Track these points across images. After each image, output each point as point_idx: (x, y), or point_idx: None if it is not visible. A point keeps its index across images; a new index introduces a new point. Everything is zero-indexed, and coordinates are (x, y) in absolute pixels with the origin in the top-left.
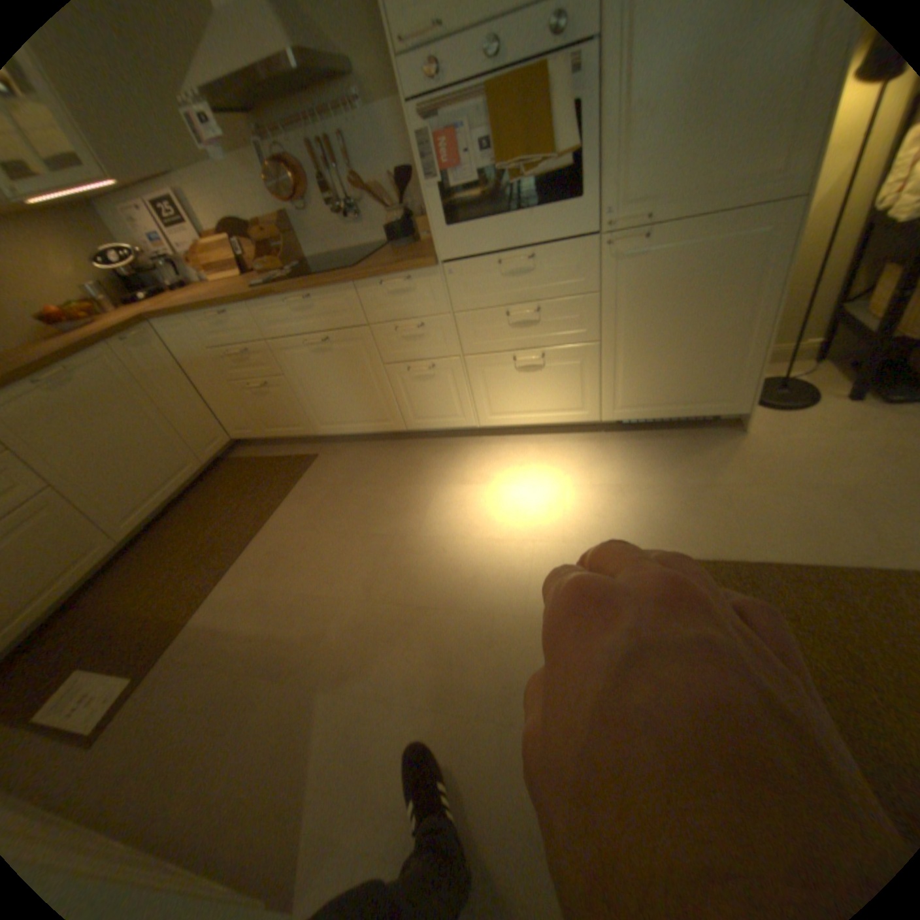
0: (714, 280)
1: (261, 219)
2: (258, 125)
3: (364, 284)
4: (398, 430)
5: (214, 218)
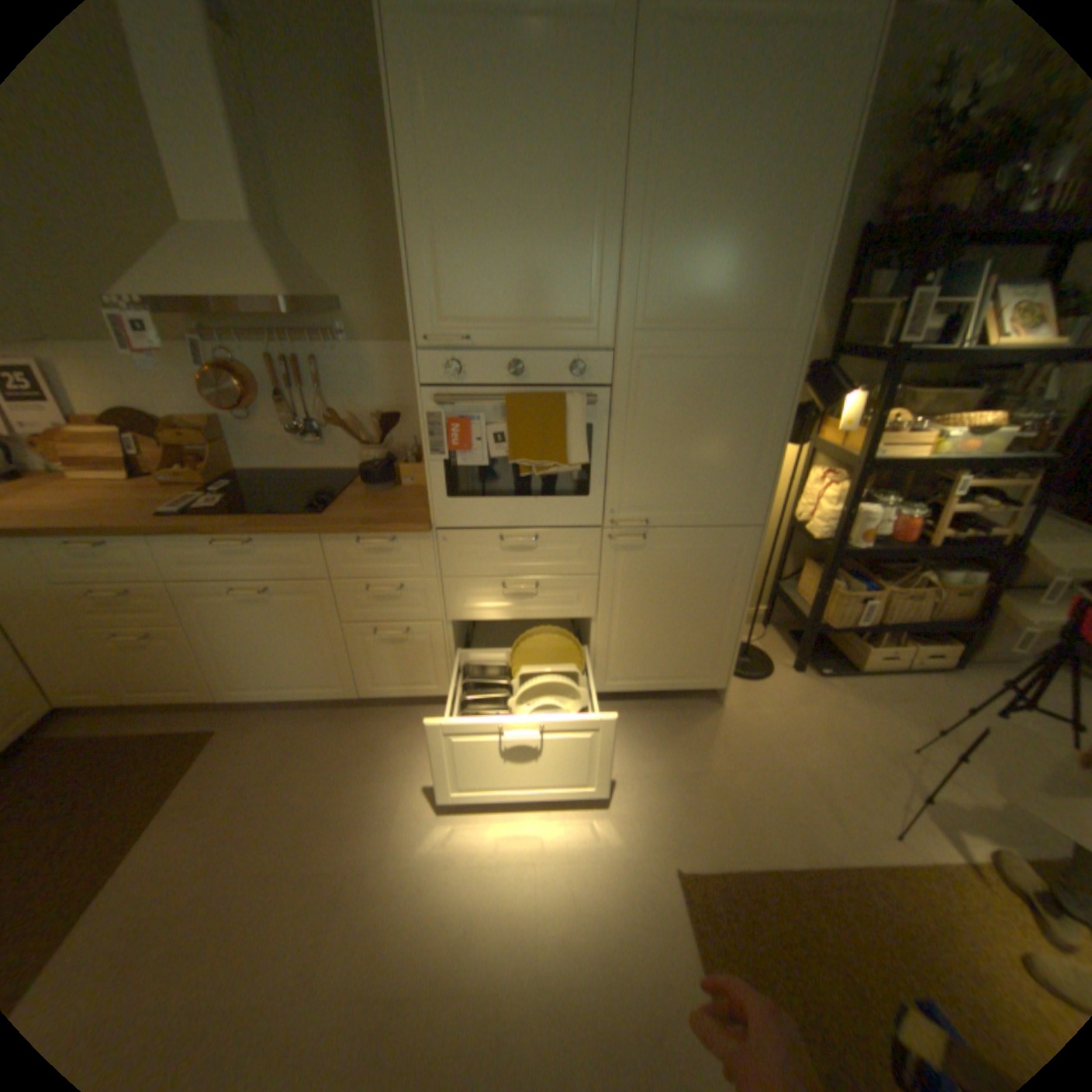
0: (695, 579)
1: (180, 419)
2: (203, 327)
3: (334, 538)
4: (345, 699)
5: (101, 405)
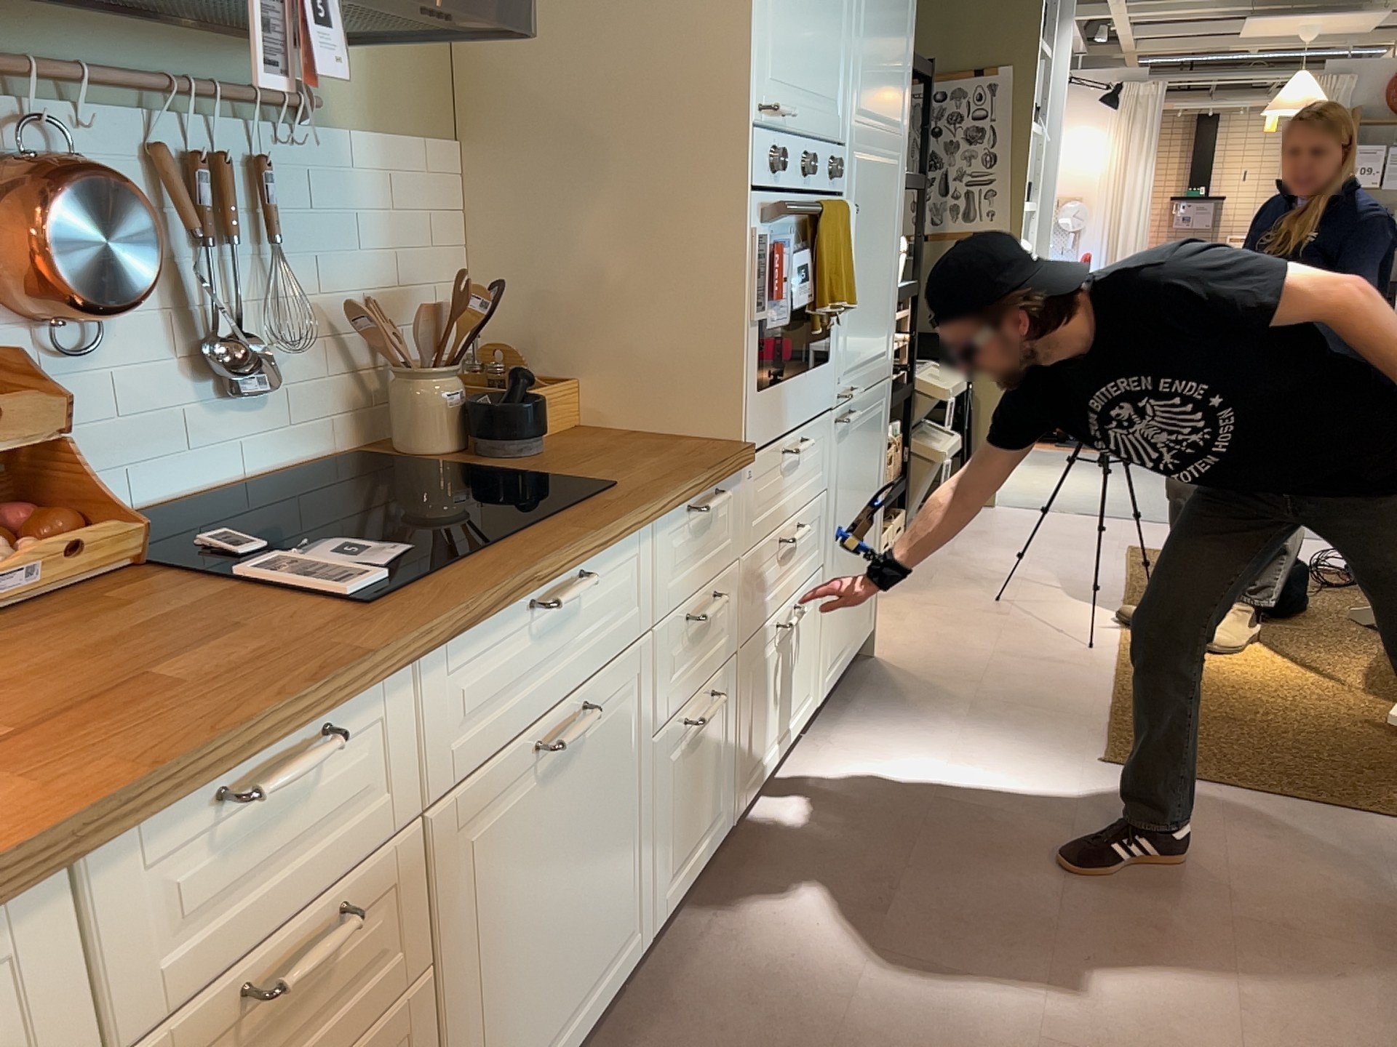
0: (868, 464)
1: None
2: None
3: (668, 519)
4: (637, 958)
5: None
